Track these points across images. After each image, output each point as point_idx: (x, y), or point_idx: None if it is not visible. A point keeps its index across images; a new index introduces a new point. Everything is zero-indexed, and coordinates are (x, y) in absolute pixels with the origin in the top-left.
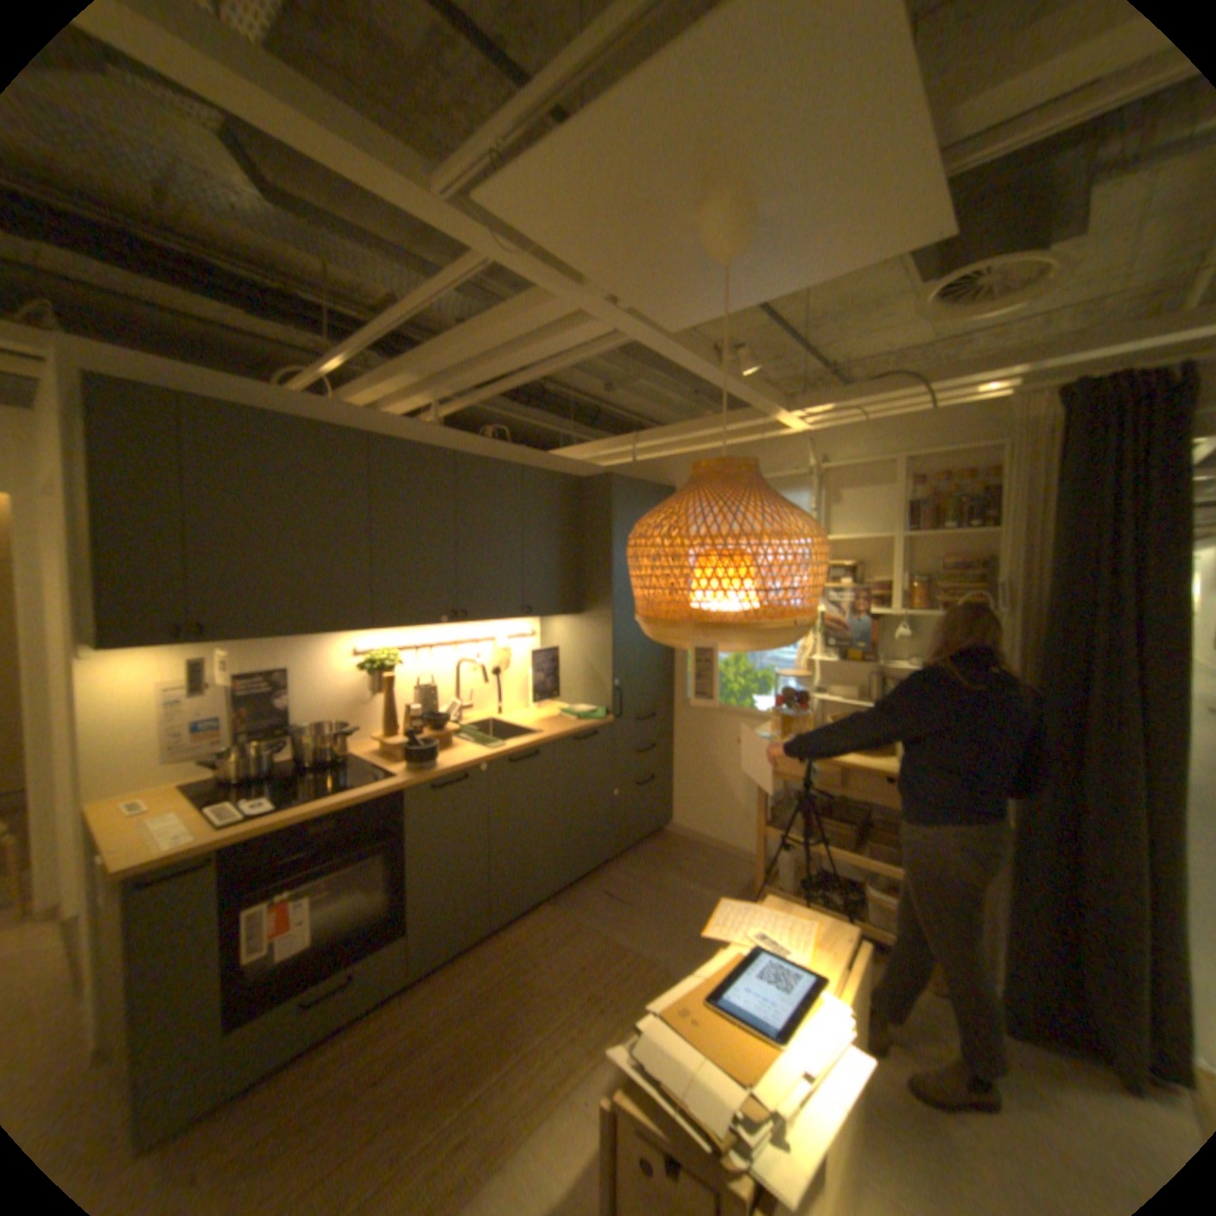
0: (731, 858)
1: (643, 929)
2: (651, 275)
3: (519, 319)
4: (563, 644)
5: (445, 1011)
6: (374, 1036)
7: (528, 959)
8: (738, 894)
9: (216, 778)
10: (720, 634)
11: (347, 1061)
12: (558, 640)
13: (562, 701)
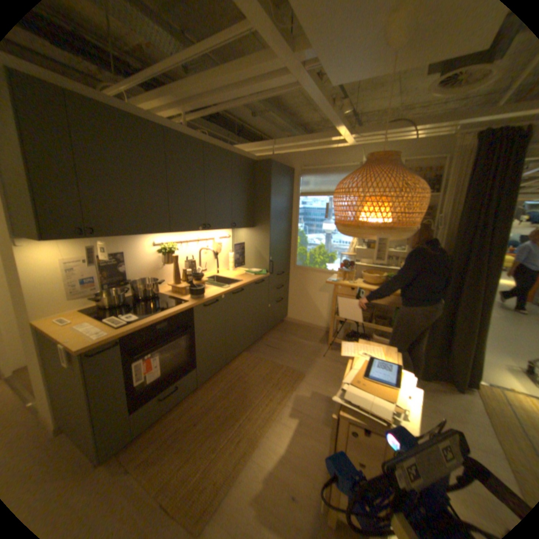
0: (313, 329)
1: (286, 357)
2: (345, 51)
3: (253, 68)
4: (244, 241)
5: (214, 395)
6: (187, 408)
7: (243, 372)
8: (319, 342)
9: (98, 305)
10: (391, 232)
11: (178, 419)
12: (242, 239)
13: (244, 267)
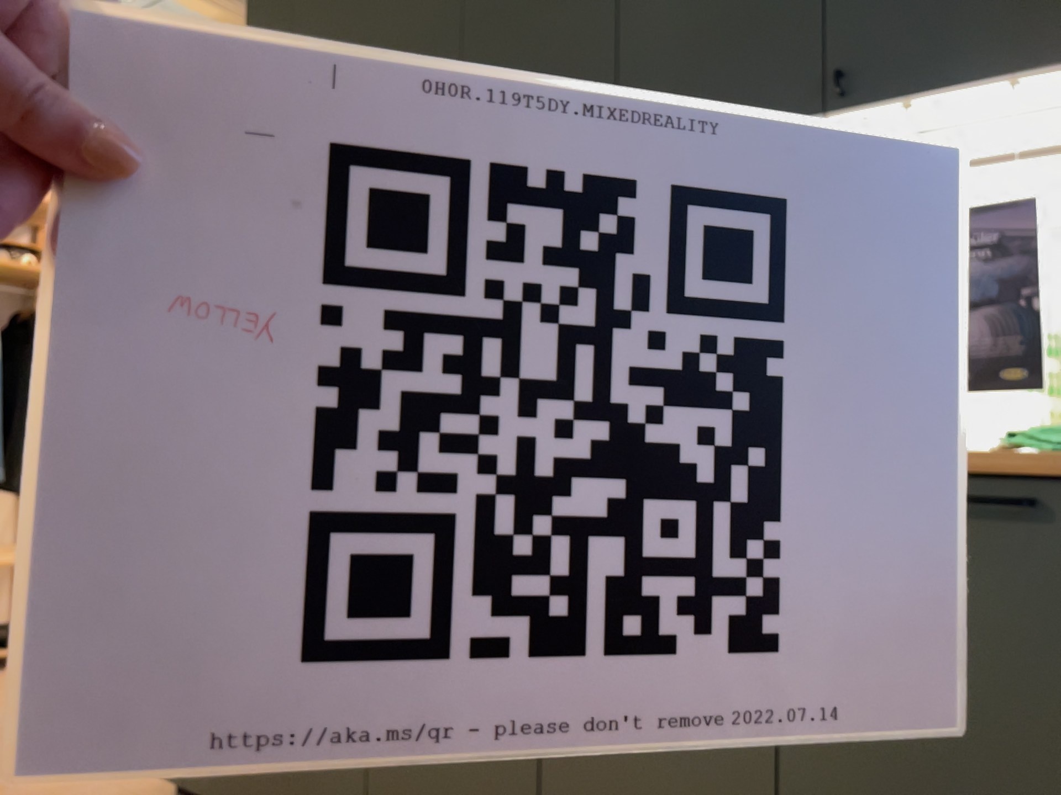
0: None
1: None
2: None
3: None
4: None
5: None
6: None
7: None
8: None
9: None
10: None
11: None
12: None
13: None
